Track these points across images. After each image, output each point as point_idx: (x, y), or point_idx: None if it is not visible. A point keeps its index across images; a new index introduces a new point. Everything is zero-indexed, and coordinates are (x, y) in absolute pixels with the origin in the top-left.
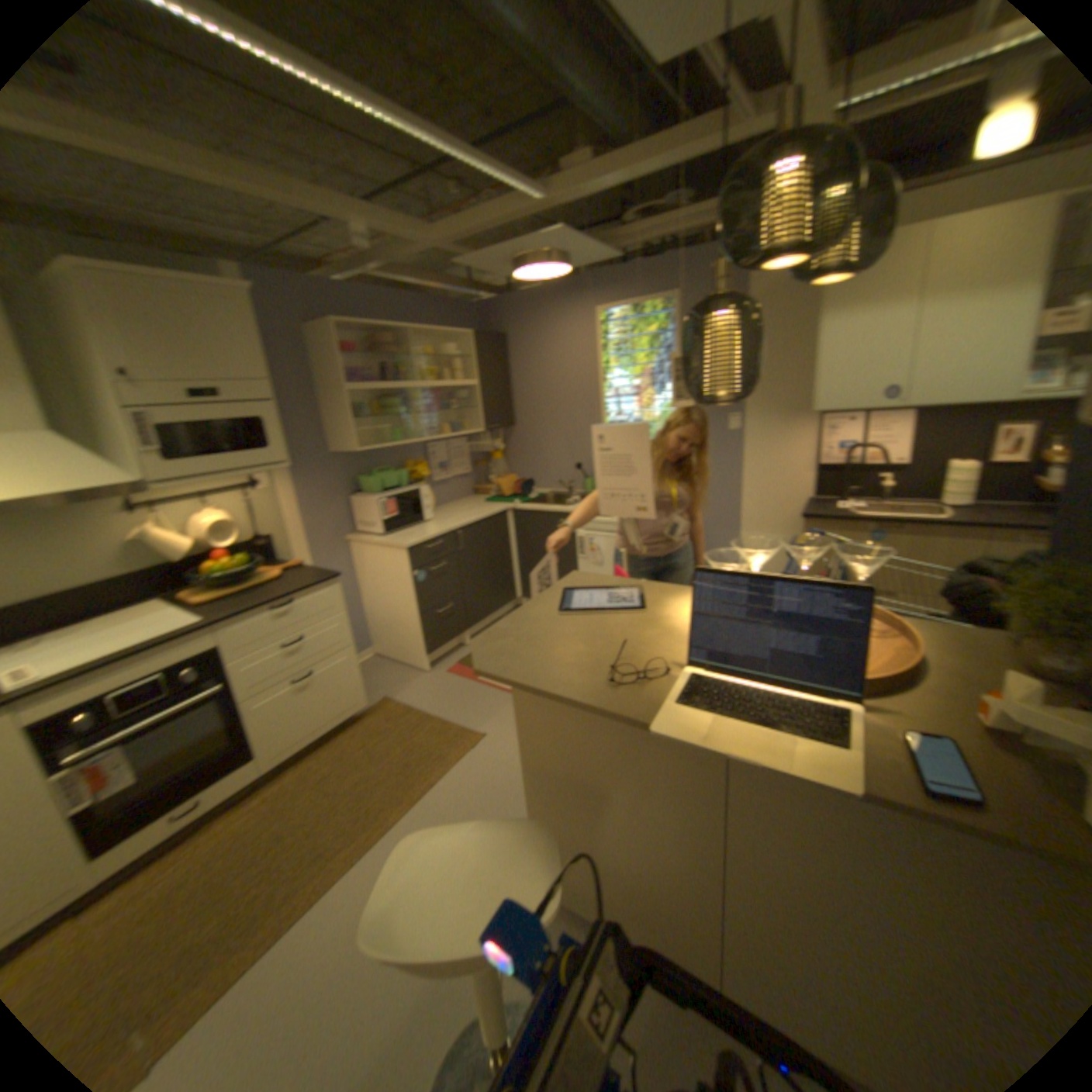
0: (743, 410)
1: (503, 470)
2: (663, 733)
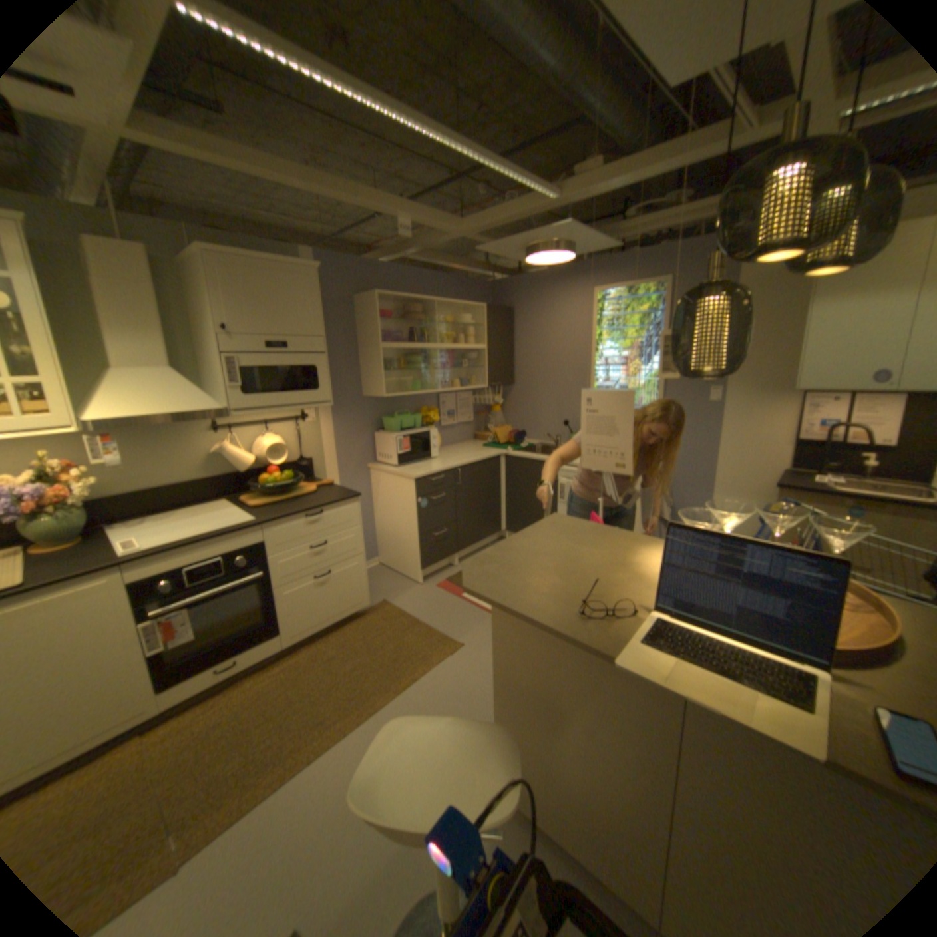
0: (727, 384)
1: (501, 421)
2: (627, 669)
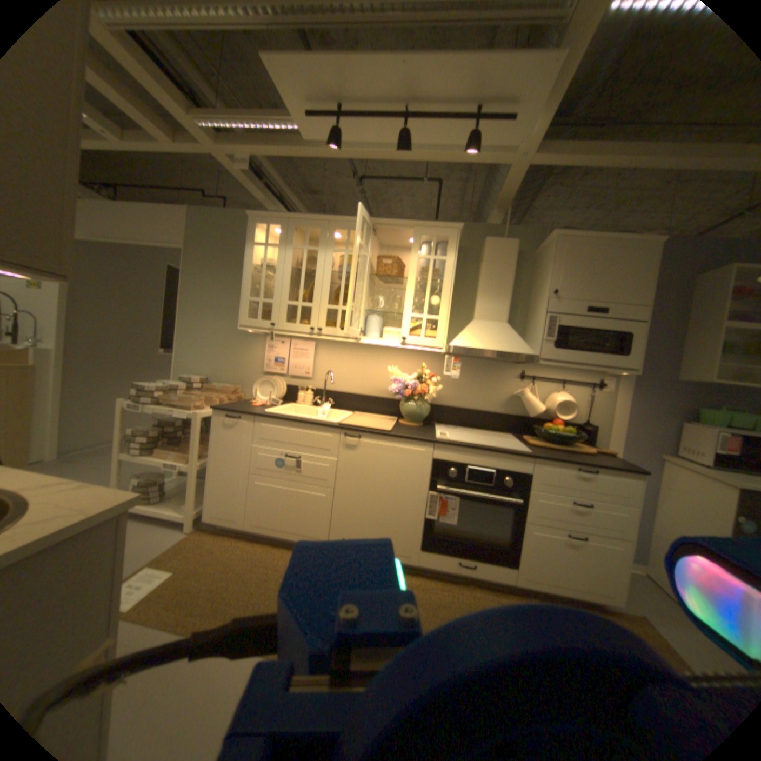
0: None
1: None
2: None
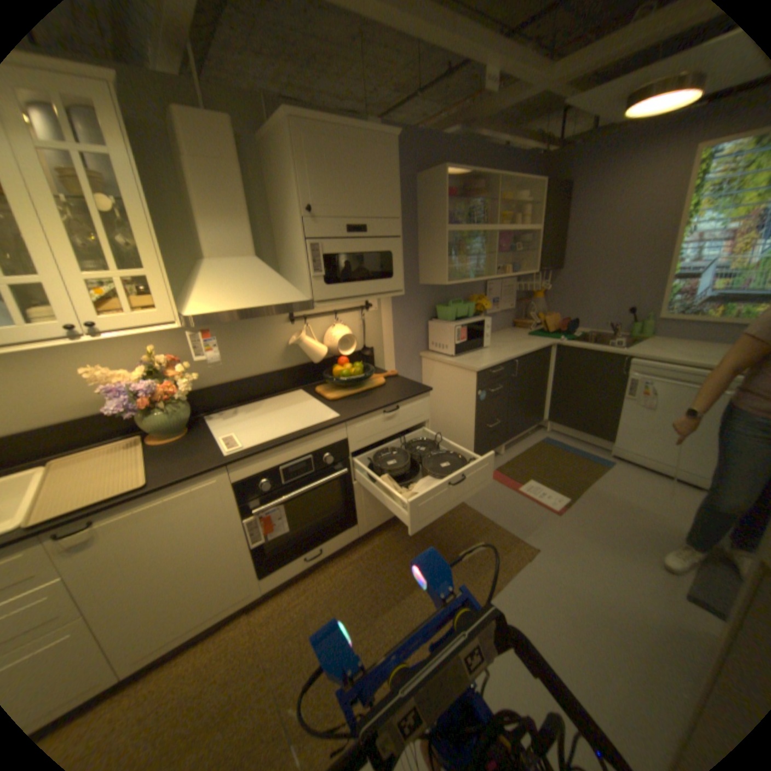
0: None
1: (542, 306)
2: None
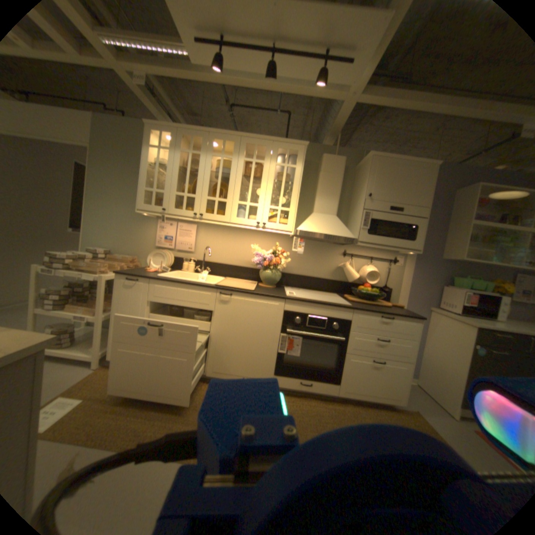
0: None
1: None
2: None
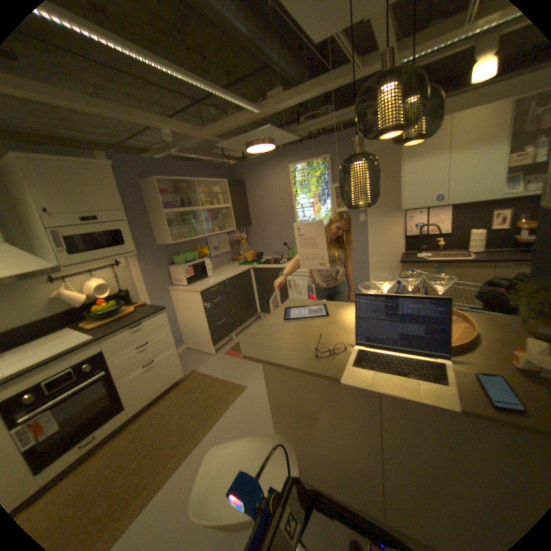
0: (367, 211)
1: (247, 248)
2: (345, 381)
